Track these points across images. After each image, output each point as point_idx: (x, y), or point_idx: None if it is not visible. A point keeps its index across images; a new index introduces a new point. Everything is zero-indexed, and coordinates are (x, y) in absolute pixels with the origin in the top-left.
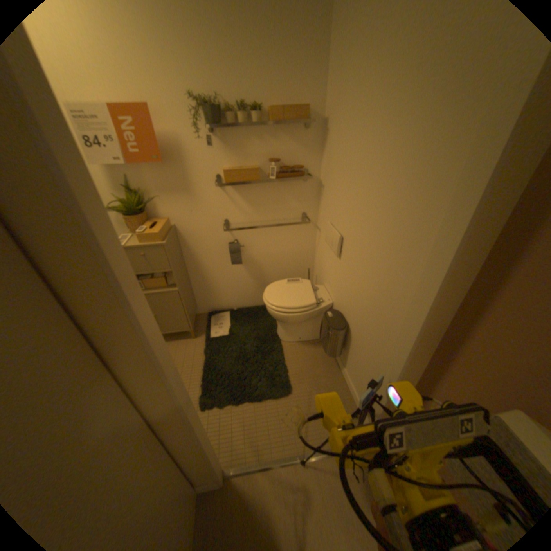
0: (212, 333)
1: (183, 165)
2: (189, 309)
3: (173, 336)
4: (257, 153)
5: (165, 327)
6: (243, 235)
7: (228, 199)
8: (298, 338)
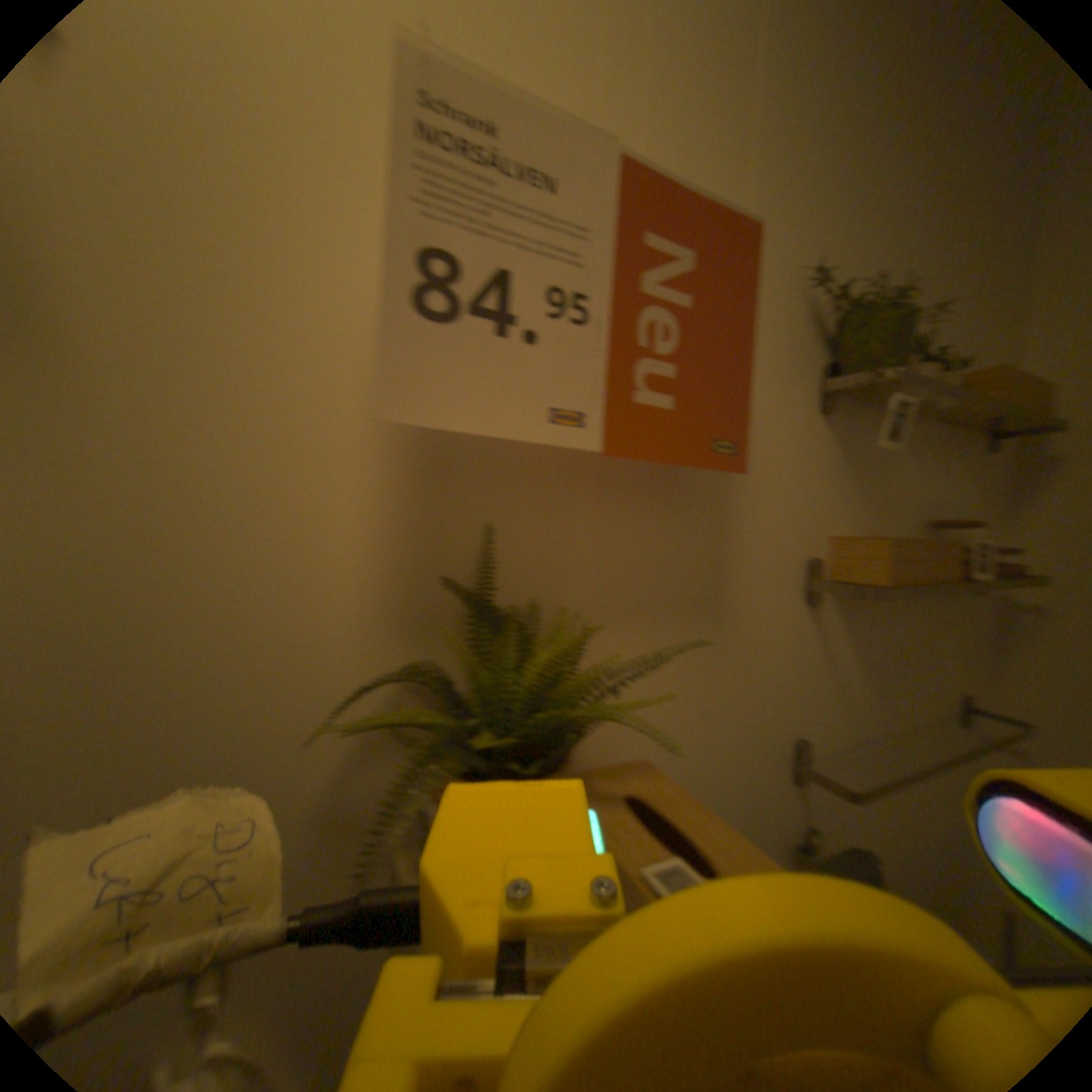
0: None
1: (732, 510)
2: None
3: None
4: (912, 497)
5: None
6: (838, 804)
7: (827, 654)
8: None
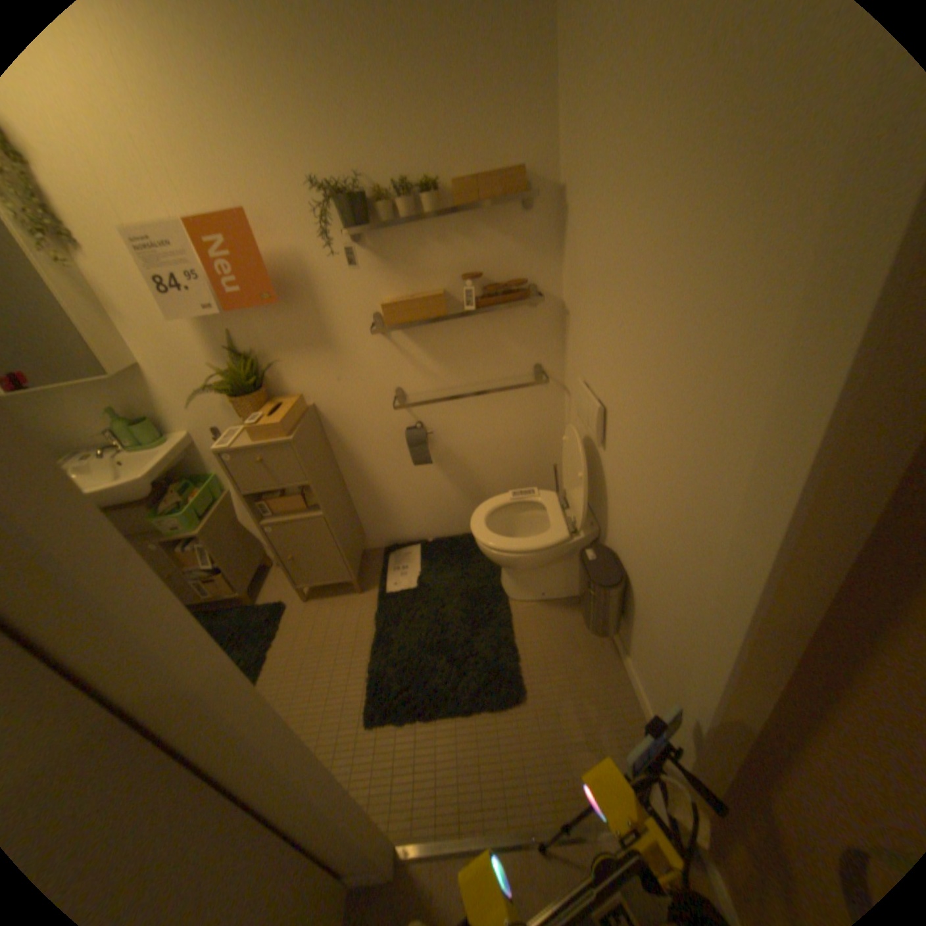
0: (390, 585)
1: (317, 303)
2: (347, 546)
3: (327, 590)
4: (440, 266)
5: (311, 576)
6: (430, 413)
7: (398, 353)
8: (540, 594)
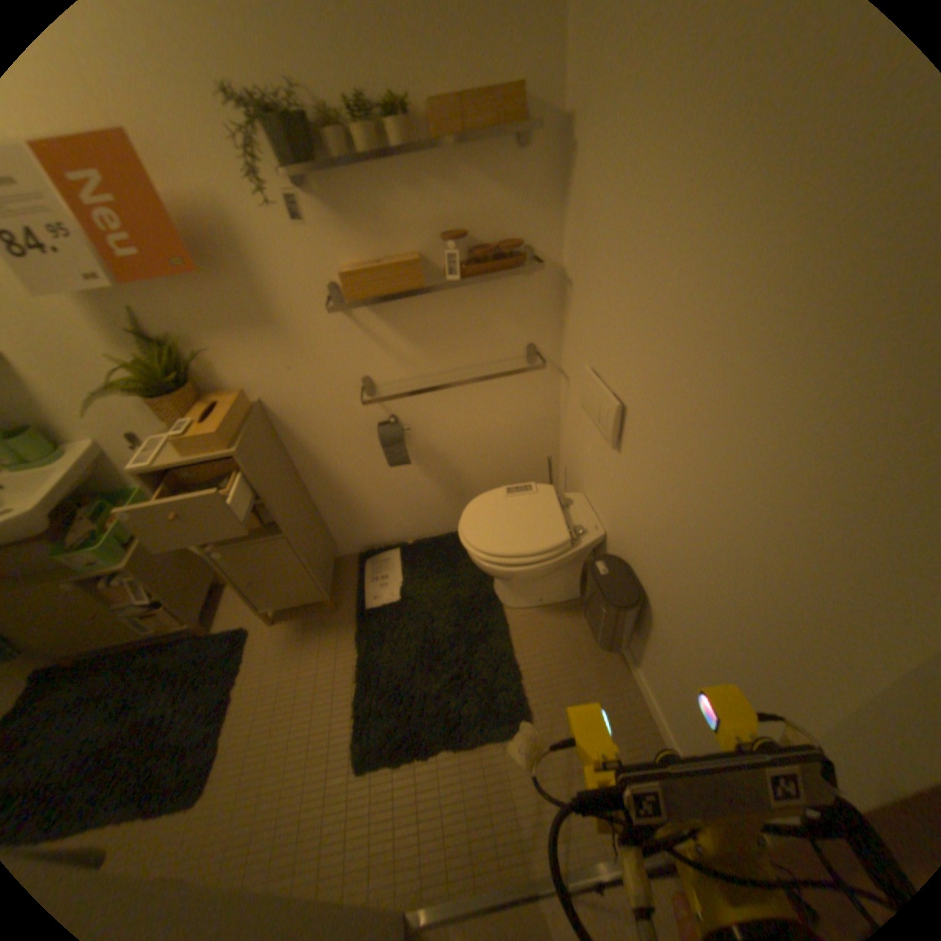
0: (368, 600)
1: (249, 270)
2: (315, 563)
3: (295, 609)
4: (412, 220)
5: (274, 600)
6: (405, 405)
7: (362, 334)
8: (538, 600)
